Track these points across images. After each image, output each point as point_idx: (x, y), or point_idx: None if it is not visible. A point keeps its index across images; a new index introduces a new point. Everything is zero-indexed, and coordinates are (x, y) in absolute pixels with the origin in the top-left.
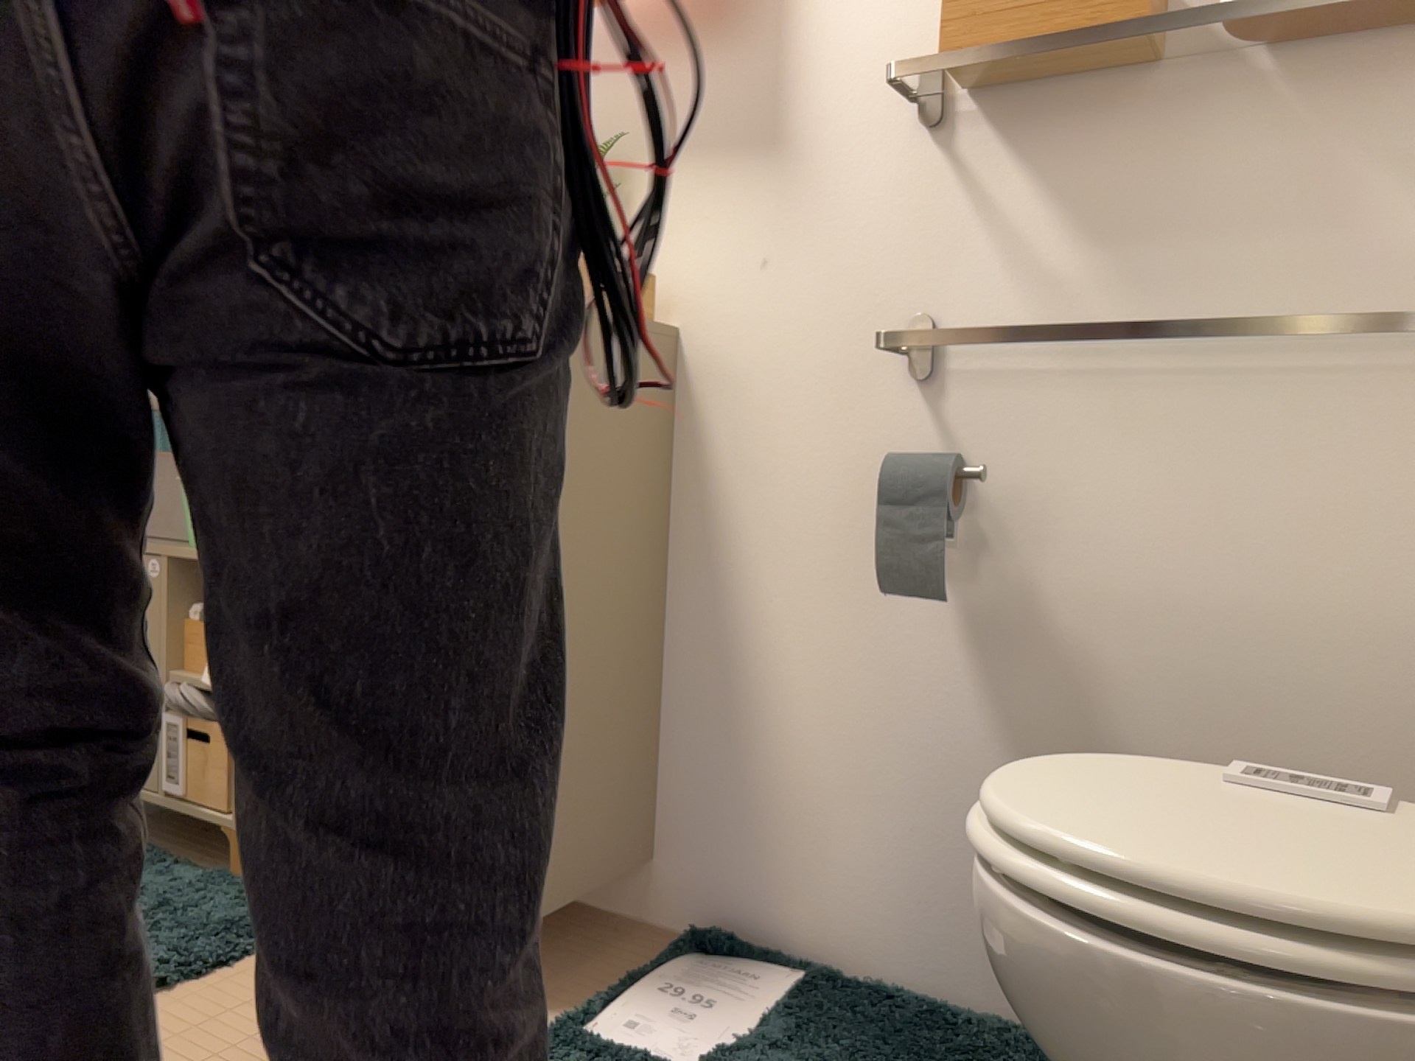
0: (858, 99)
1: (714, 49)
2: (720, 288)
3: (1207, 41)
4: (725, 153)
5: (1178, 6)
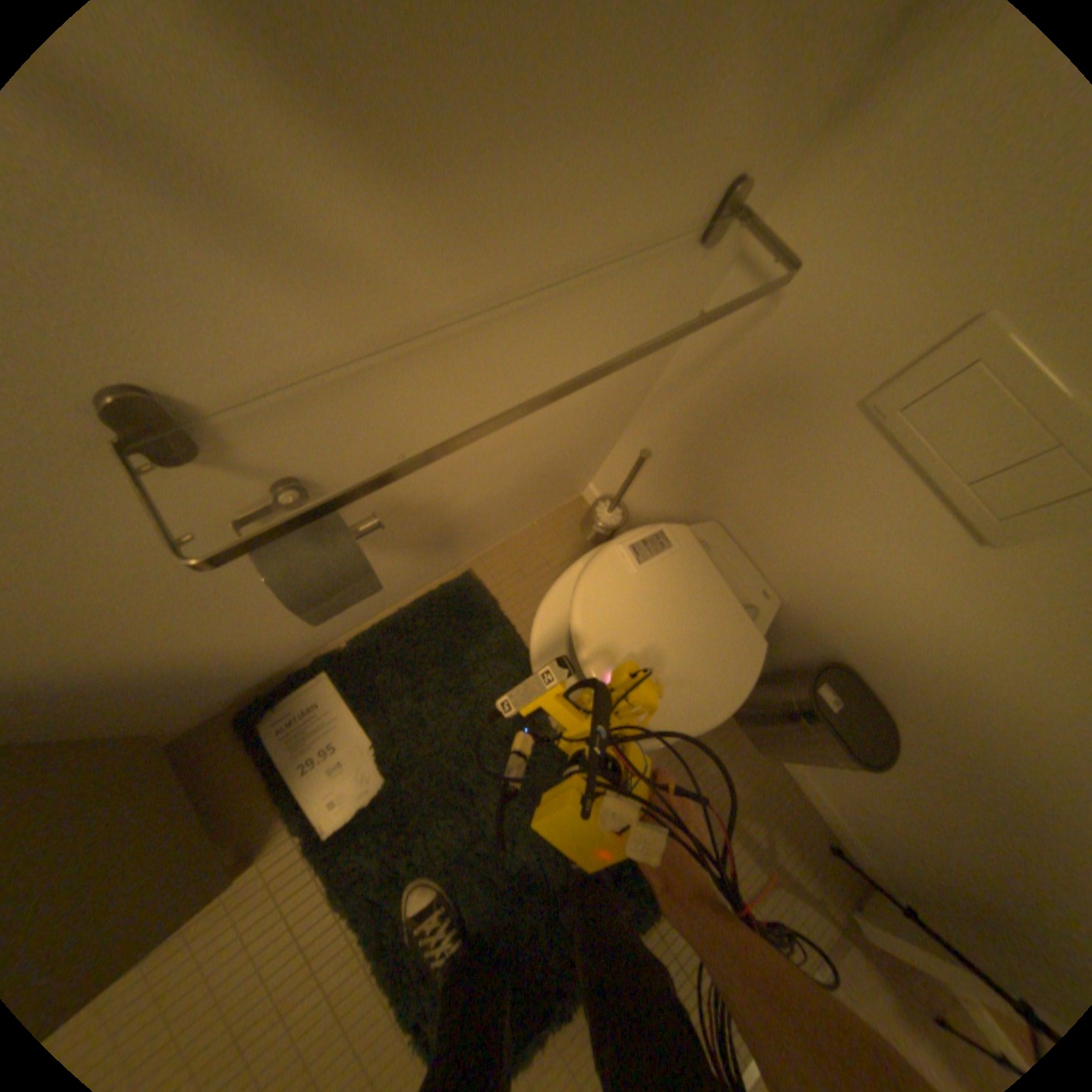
0: None
1: None
2: None
3: None
4: None
5: None
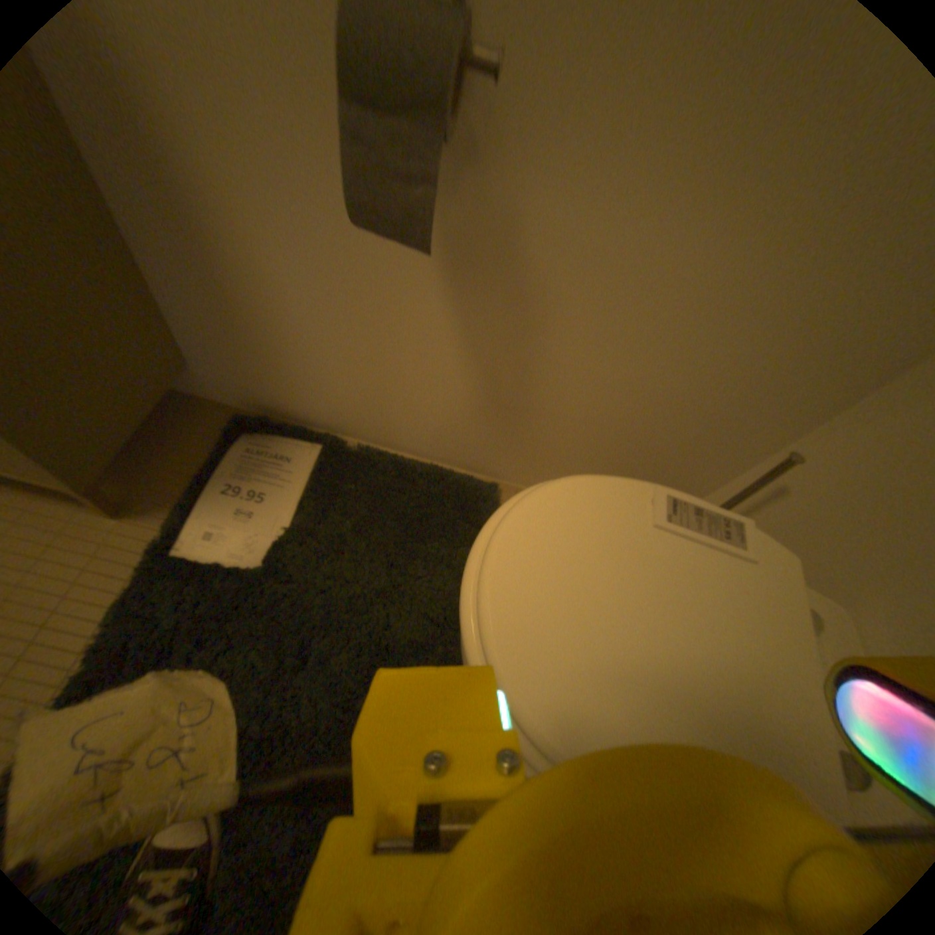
0: None
1: None
2: None
3: None
4: None
5: None
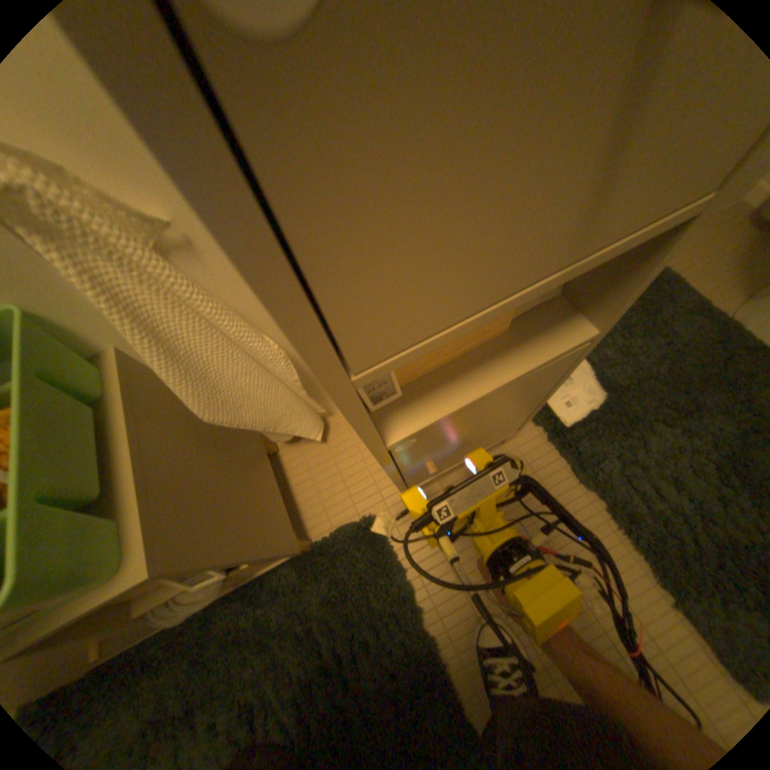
0: None
1: None
2: None
3: None
4: None
5: None
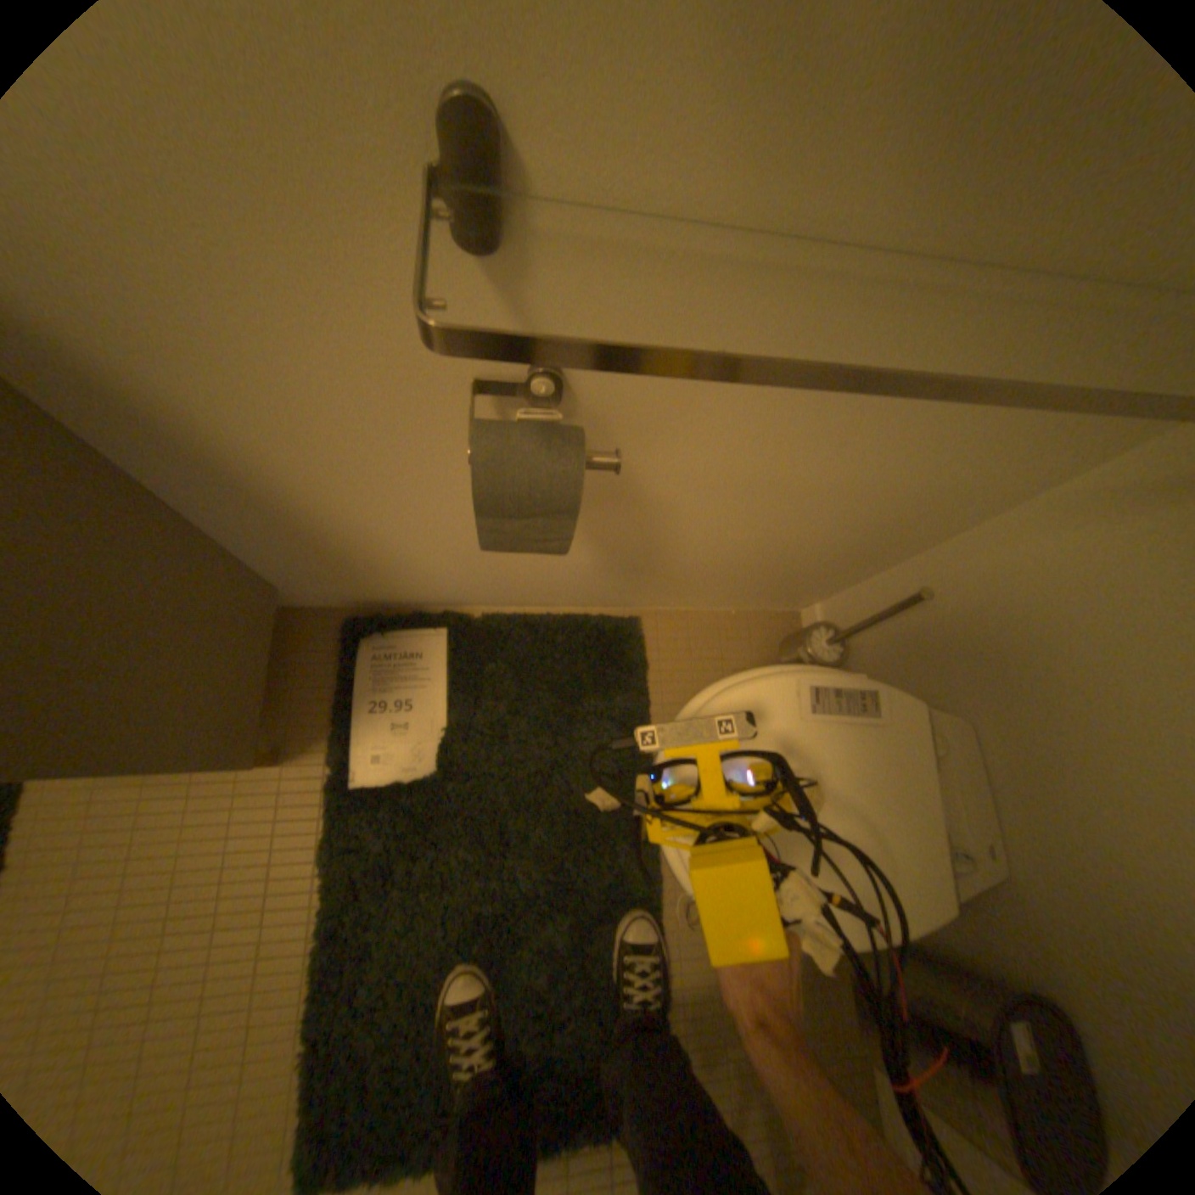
0: None
1: None
2: None
3: None
4: None
5: None
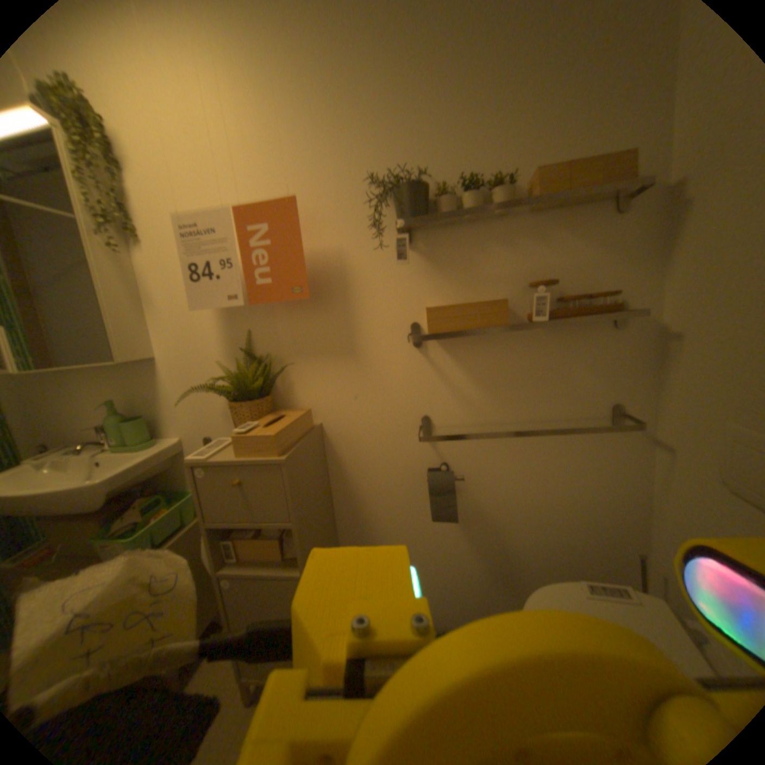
0: (388, 331)
1: (317, 308)
2: (339, 406)
3: (523, 315)
4: (331, 352)
5: (513, 302)
